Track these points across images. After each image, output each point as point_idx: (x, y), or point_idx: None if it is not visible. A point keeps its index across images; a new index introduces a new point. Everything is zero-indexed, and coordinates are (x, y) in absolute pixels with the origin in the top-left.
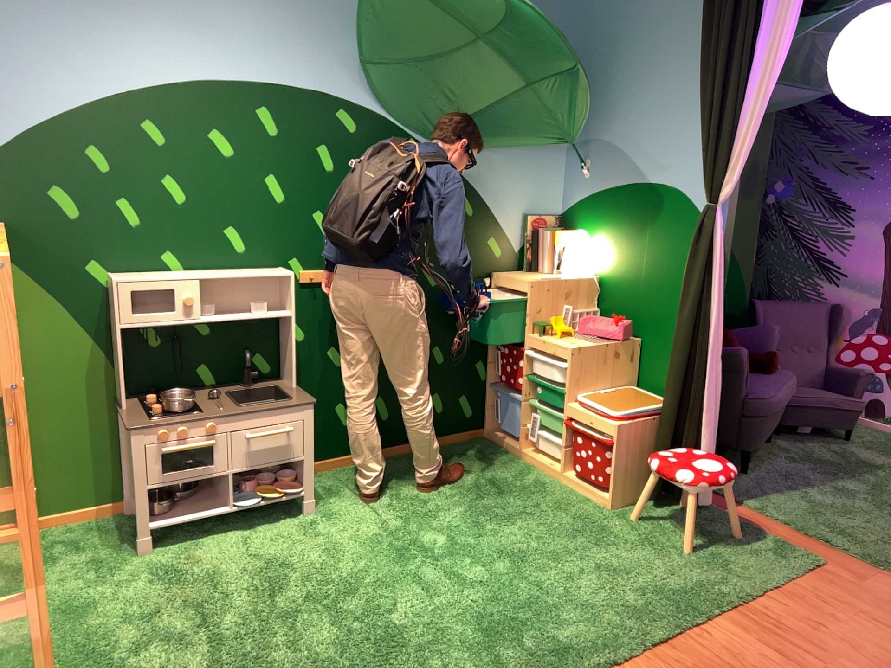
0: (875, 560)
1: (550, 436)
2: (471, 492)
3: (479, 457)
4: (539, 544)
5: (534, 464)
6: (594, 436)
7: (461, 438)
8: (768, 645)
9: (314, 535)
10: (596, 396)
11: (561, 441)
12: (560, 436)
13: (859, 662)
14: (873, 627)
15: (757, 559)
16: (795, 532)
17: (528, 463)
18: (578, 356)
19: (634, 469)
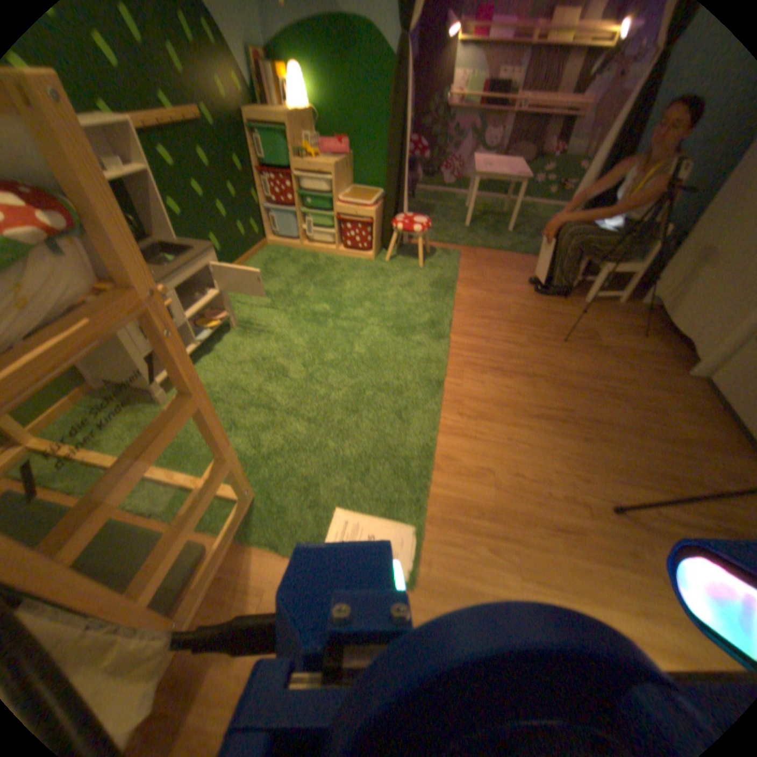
0: (473, 245)
1: (318, 229)
2: (302, 277)
3: (279, 256)
4: (368, 288)
5: (313, 249)
6: (358, 220)
7: (255, 248)
8: (480, 291)
9: (253, 337)
10: (346, 195)
11: (329, 230)
12: (324, 228)
13: (504, 284)
14: (495, 270)
15: (444, 260)
16: (440, 244)
17: (308, 250)
18: (333, 168)
19: (375, 234)
